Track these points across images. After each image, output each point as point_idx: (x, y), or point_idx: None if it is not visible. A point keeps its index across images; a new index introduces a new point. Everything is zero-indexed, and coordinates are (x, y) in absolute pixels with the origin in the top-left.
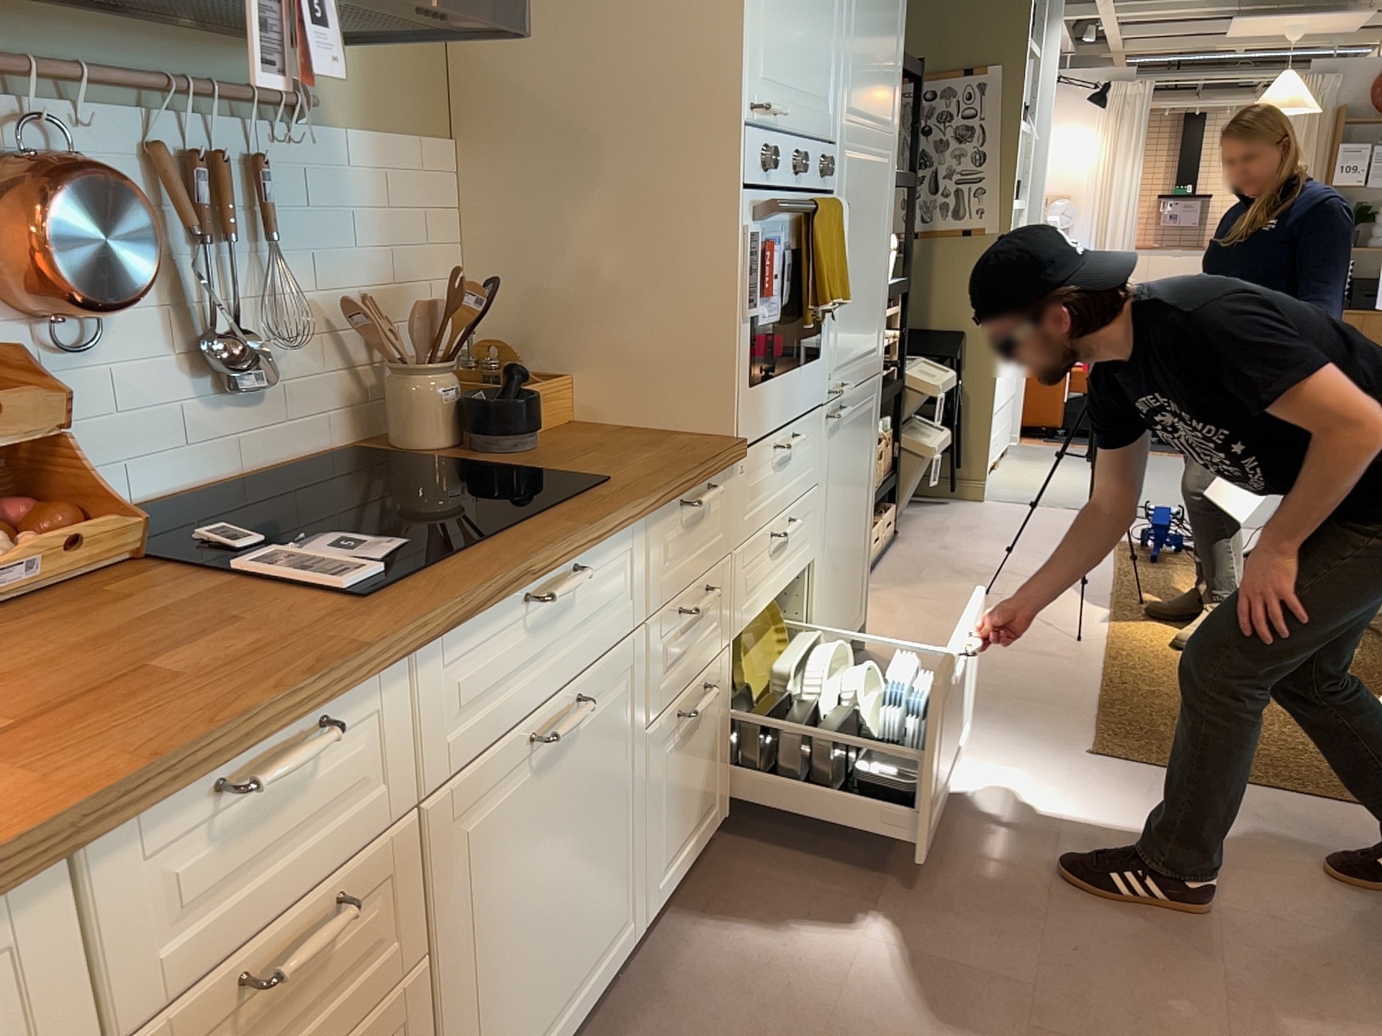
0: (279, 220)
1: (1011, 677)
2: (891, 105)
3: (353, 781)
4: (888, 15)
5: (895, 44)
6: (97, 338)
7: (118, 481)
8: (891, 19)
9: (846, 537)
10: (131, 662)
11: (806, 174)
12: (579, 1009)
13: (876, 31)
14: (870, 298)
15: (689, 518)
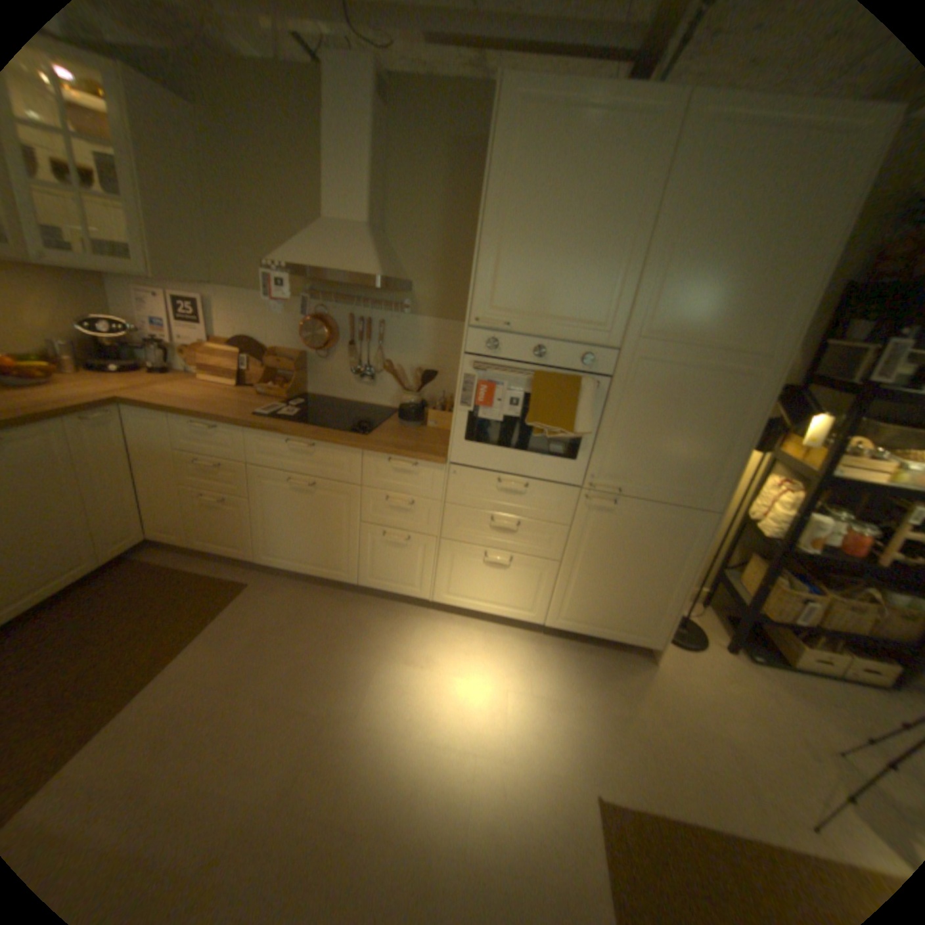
0: (388, 339)
1: (687, 757)
2: (764, 332)
3: (225, 445)
4: (757, 267)
5: (782, 287)
6: (329, 357)
7: (329, 390)
8: (770, 269)
9: (617, 577)
10: (223, 404)
11: (552, 358)
12: (314, 572)
13: (720, 279)
14: (687, 455)
15: (399, 468)
